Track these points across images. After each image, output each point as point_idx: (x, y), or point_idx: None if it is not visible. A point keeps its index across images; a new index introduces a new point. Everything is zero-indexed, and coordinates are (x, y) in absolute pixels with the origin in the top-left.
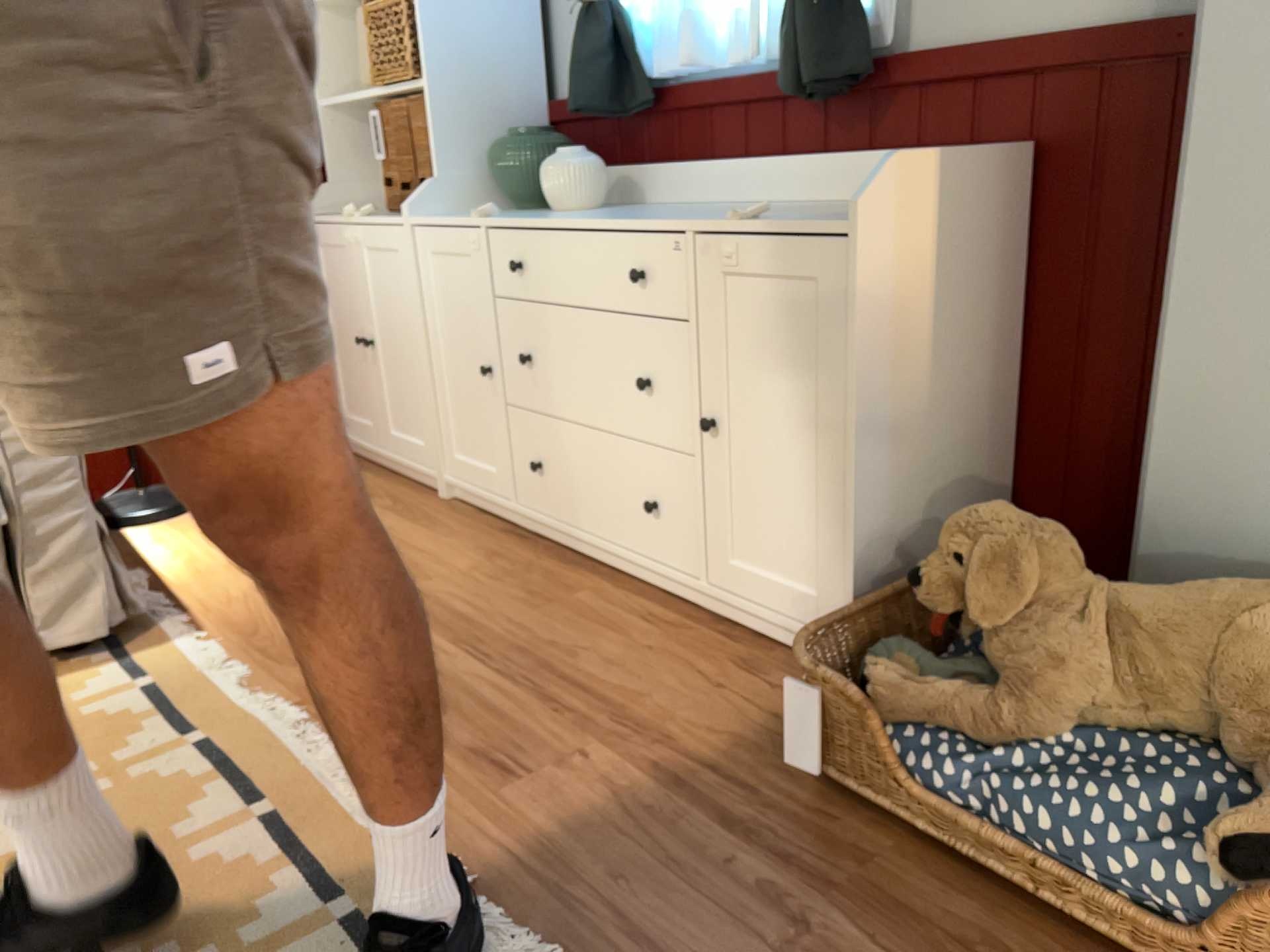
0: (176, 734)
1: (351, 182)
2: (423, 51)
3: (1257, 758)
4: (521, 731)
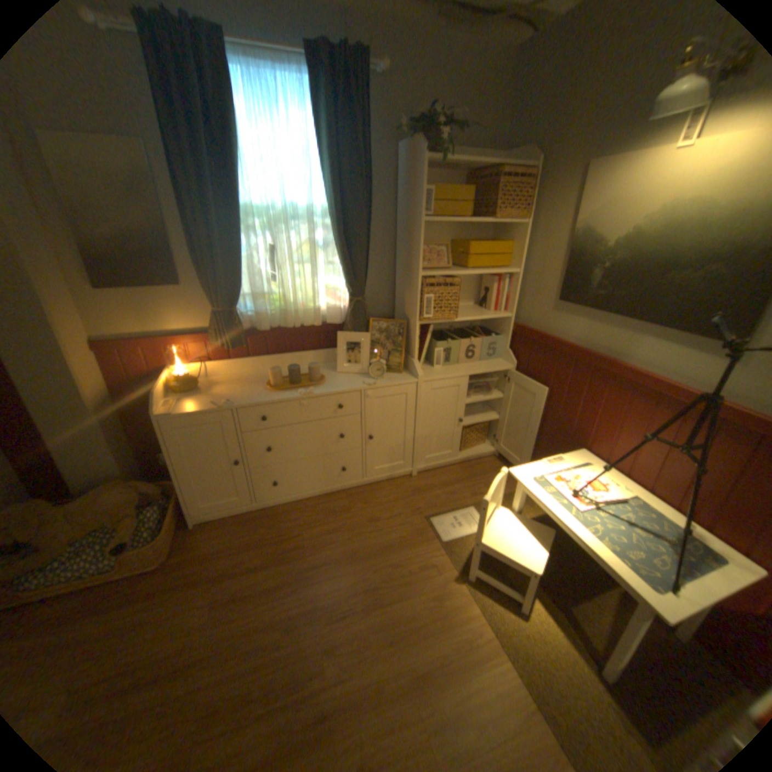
0: None
1: None
2: None
3: (115, 526)
4: None
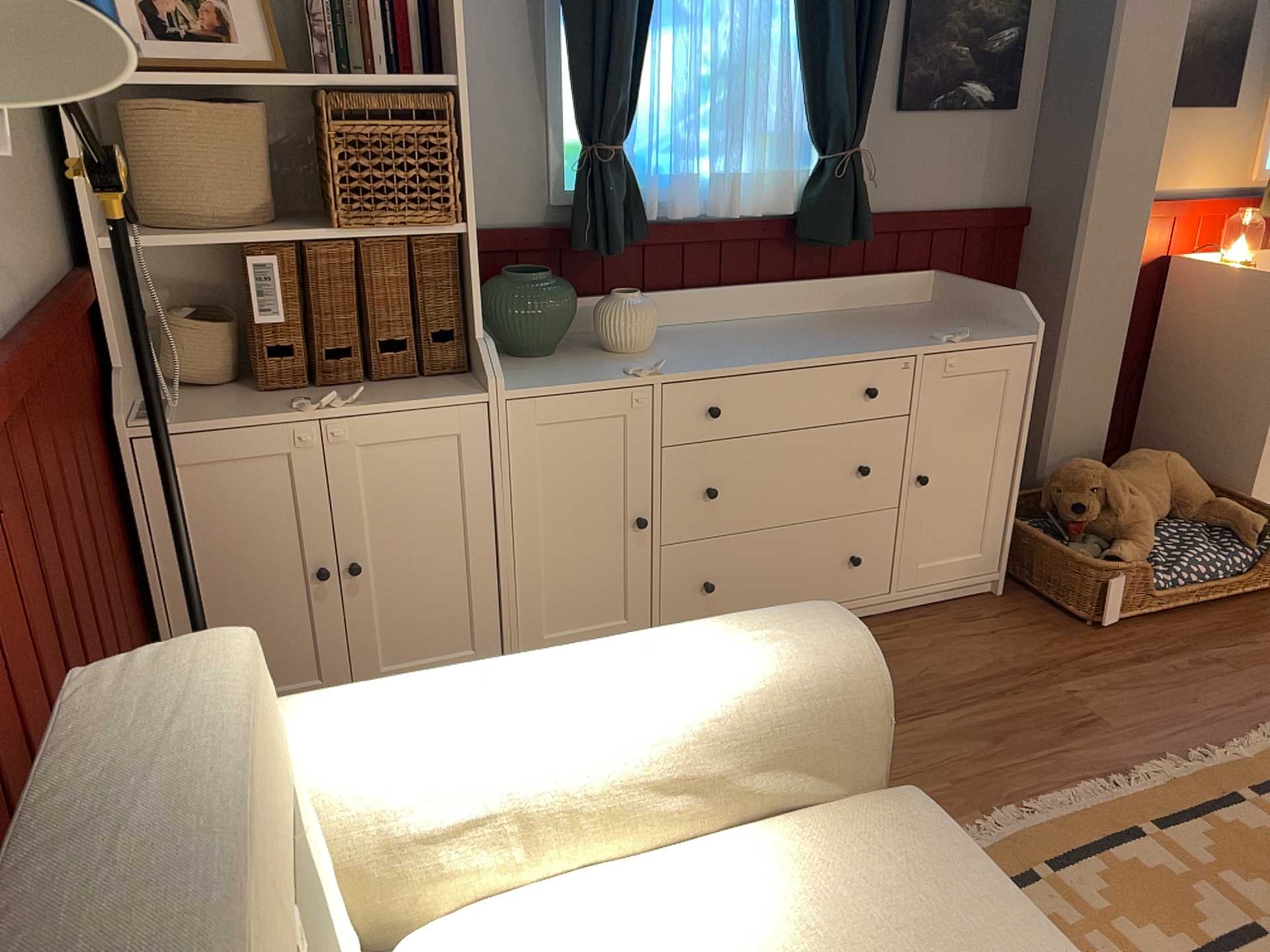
0: (1033, 885)
1: (128, 359)
2: (469, 191)
3: (1188, 514)
4: (1038, 711)
